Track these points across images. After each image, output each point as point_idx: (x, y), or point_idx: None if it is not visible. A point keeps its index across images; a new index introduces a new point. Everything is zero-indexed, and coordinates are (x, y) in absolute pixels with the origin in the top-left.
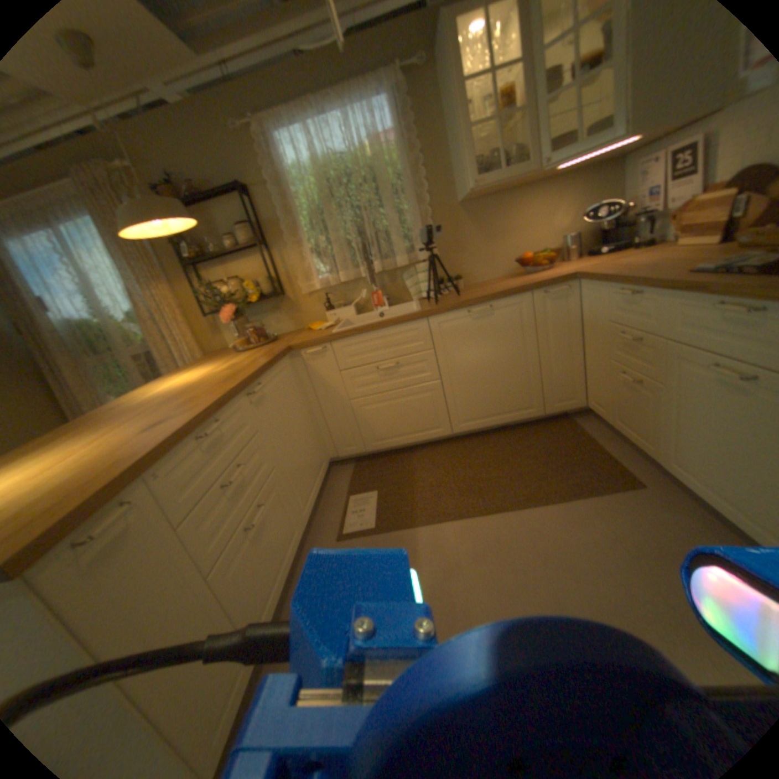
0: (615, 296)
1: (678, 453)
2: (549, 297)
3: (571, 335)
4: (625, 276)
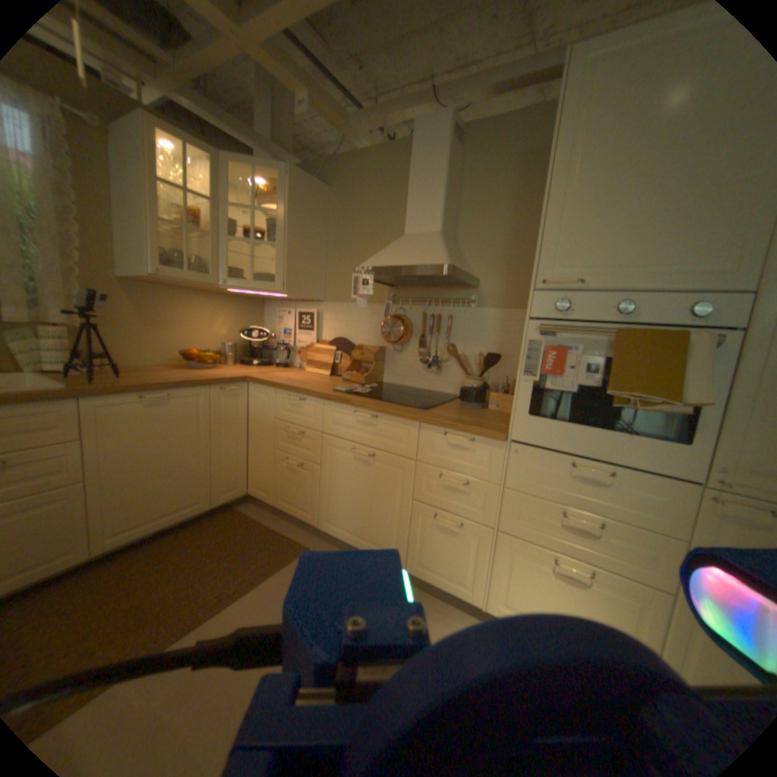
0: (282, 401)
1: (328, 515)
2: (224, 395)
3: (239, 430)
4: (293, 388)
